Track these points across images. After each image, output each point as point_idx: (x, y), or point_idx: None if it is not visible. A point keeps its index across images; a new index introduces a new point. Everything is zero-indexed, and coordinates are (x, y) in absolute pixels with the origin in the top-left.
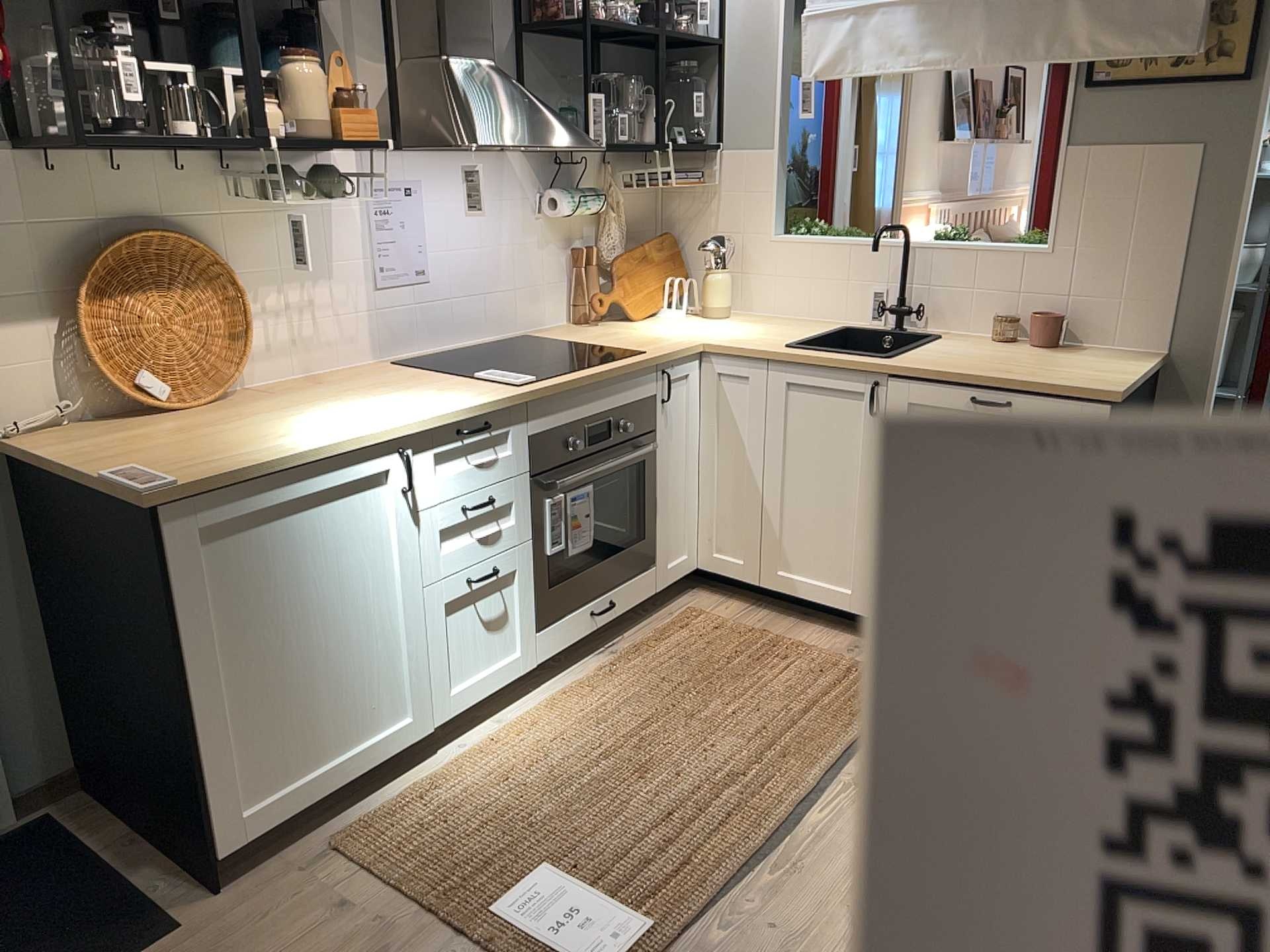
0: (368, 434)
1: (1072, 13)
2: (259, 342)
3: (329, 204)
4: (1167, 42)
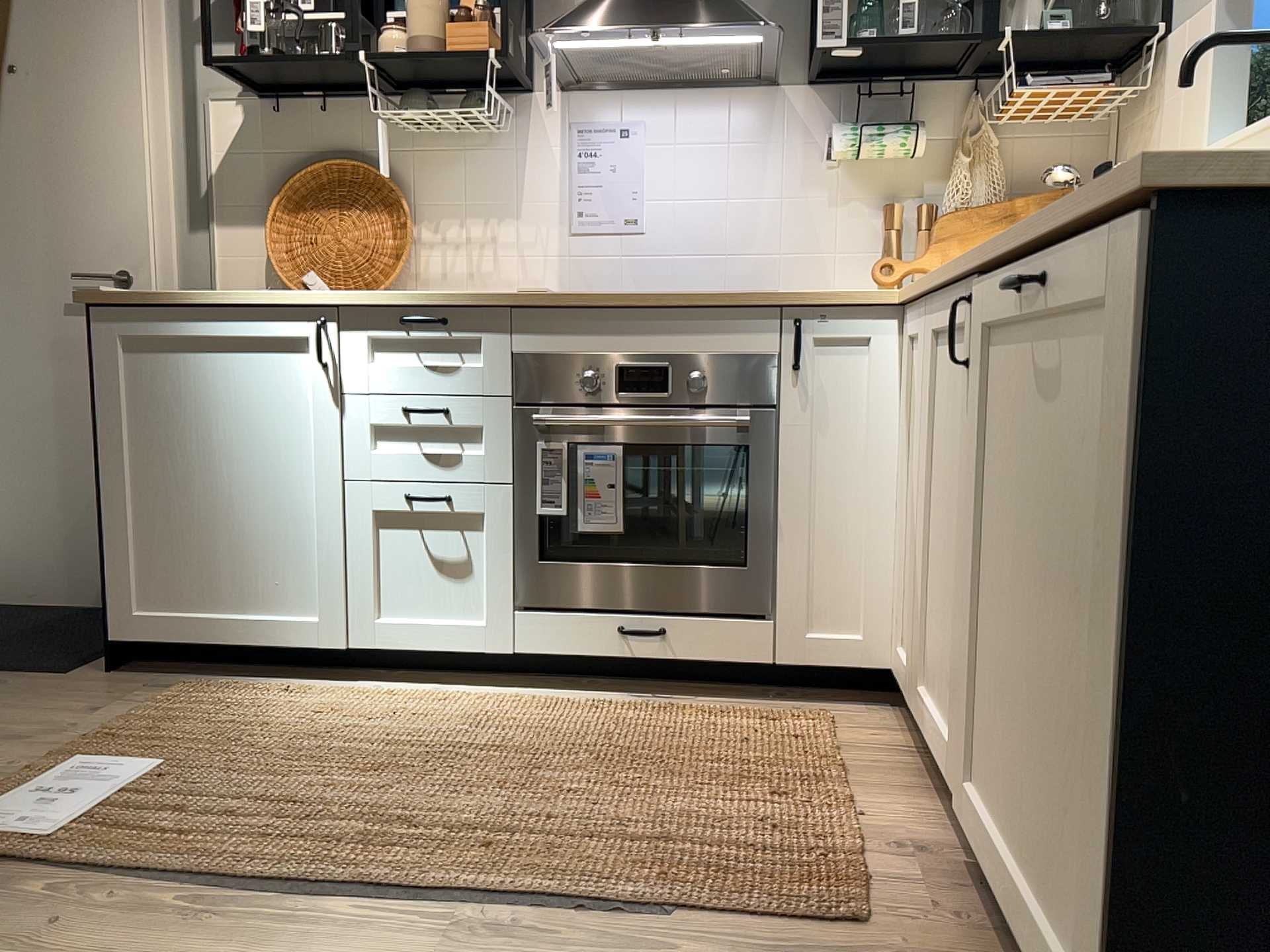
0: (282, 293)
1: None
2: (433, 269)
3: (522, 143)
4: None
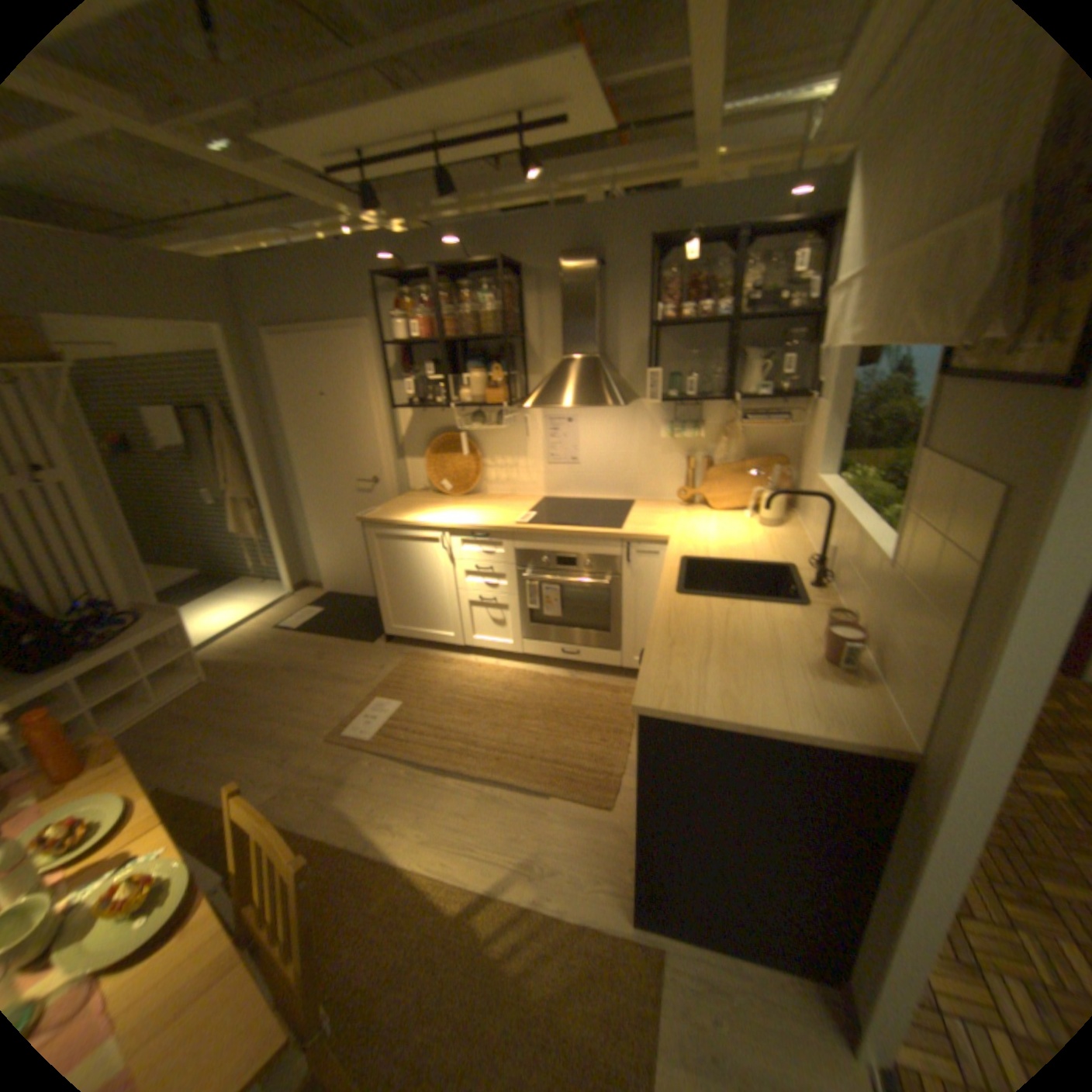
0: (426, 522)
1: (920, 280)
2: (491, 477)
3: (524, 424)
4: (952, 326)
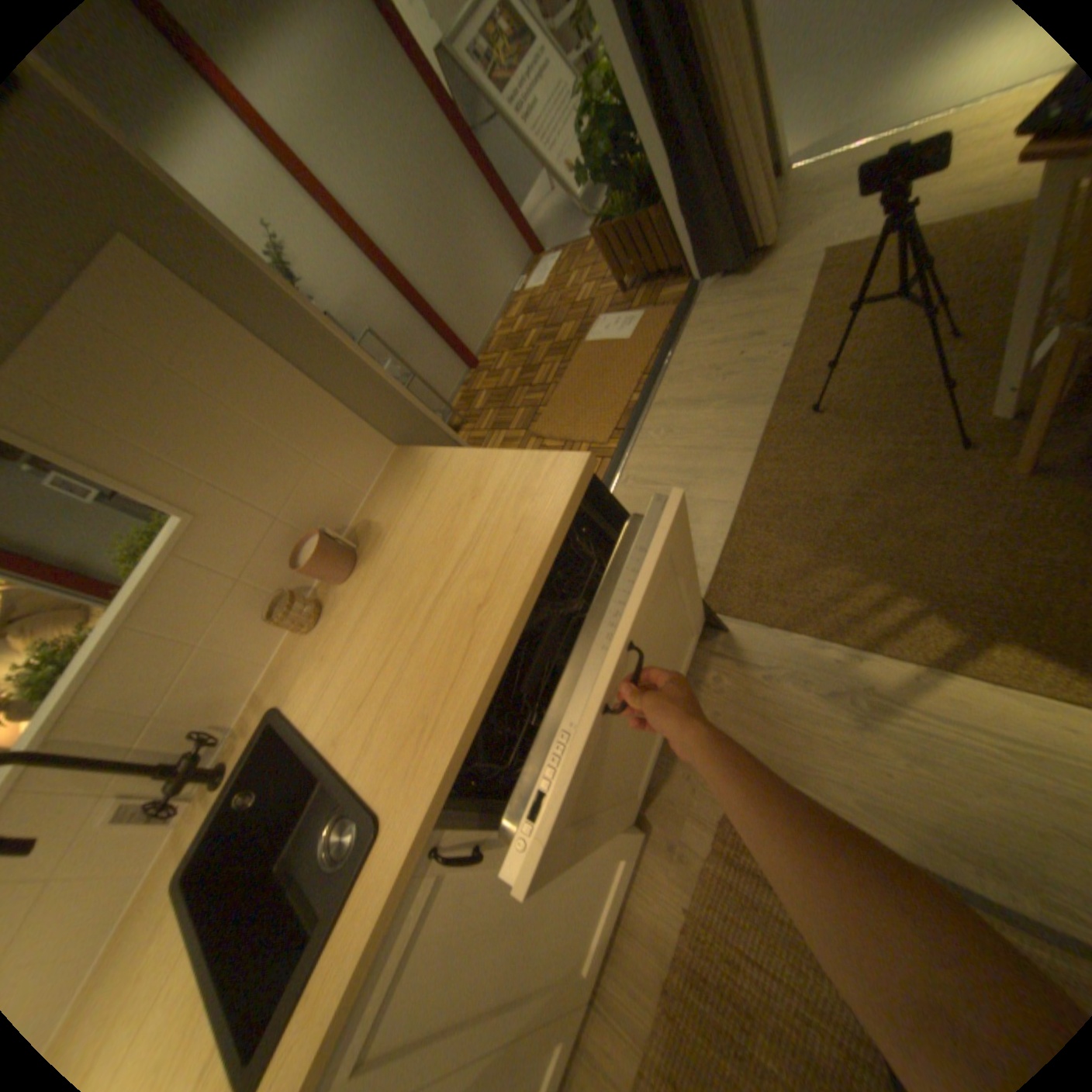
0: None
1: None
2: None
3: None
4: None
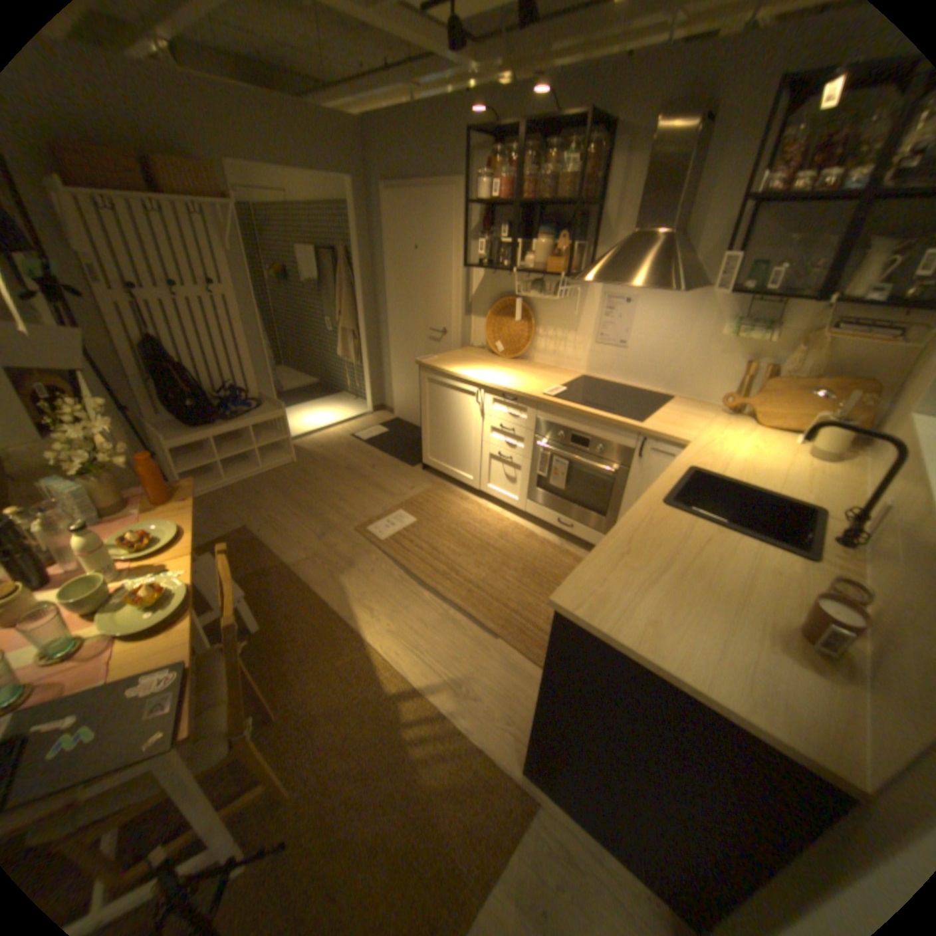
0: (468, 377)
1: None
2: (542, 347)
3: (584, 299)
4: None
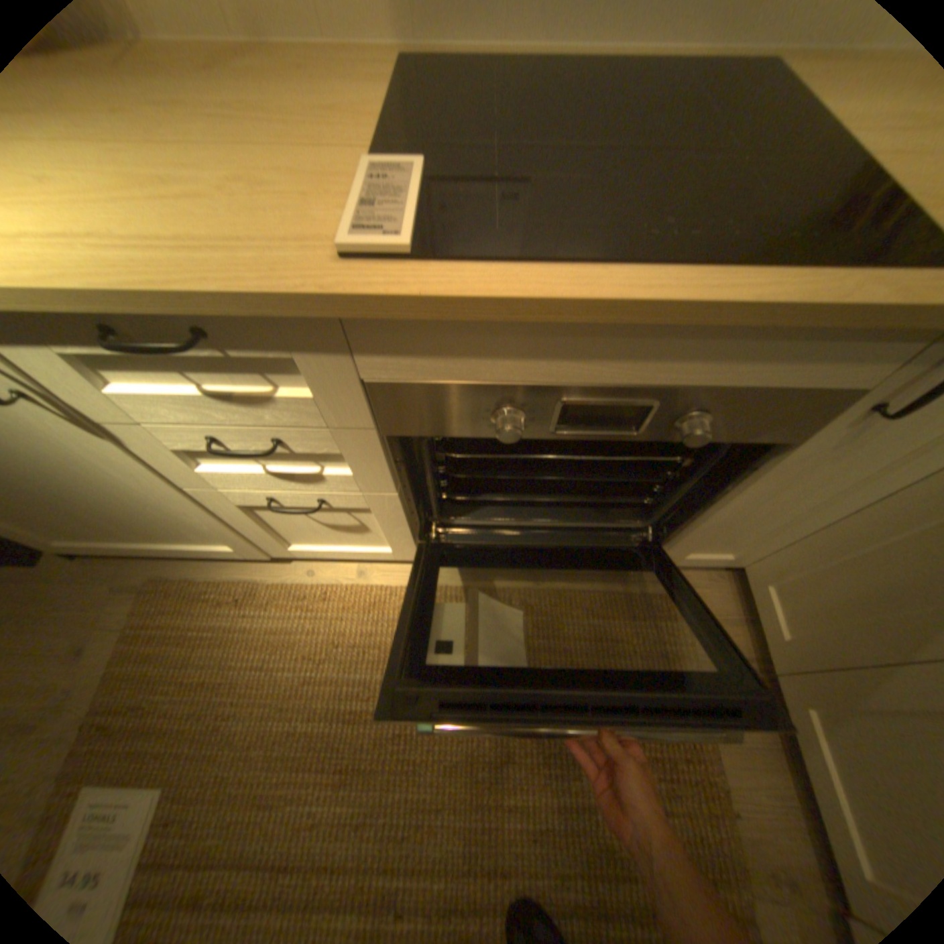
0: None
1: None
2: None
3: None
4: None
